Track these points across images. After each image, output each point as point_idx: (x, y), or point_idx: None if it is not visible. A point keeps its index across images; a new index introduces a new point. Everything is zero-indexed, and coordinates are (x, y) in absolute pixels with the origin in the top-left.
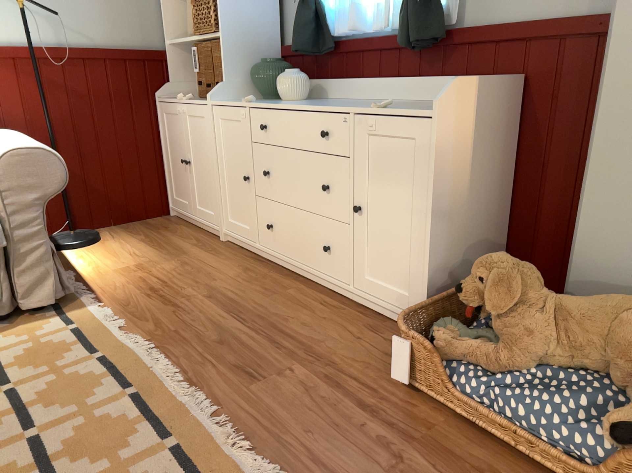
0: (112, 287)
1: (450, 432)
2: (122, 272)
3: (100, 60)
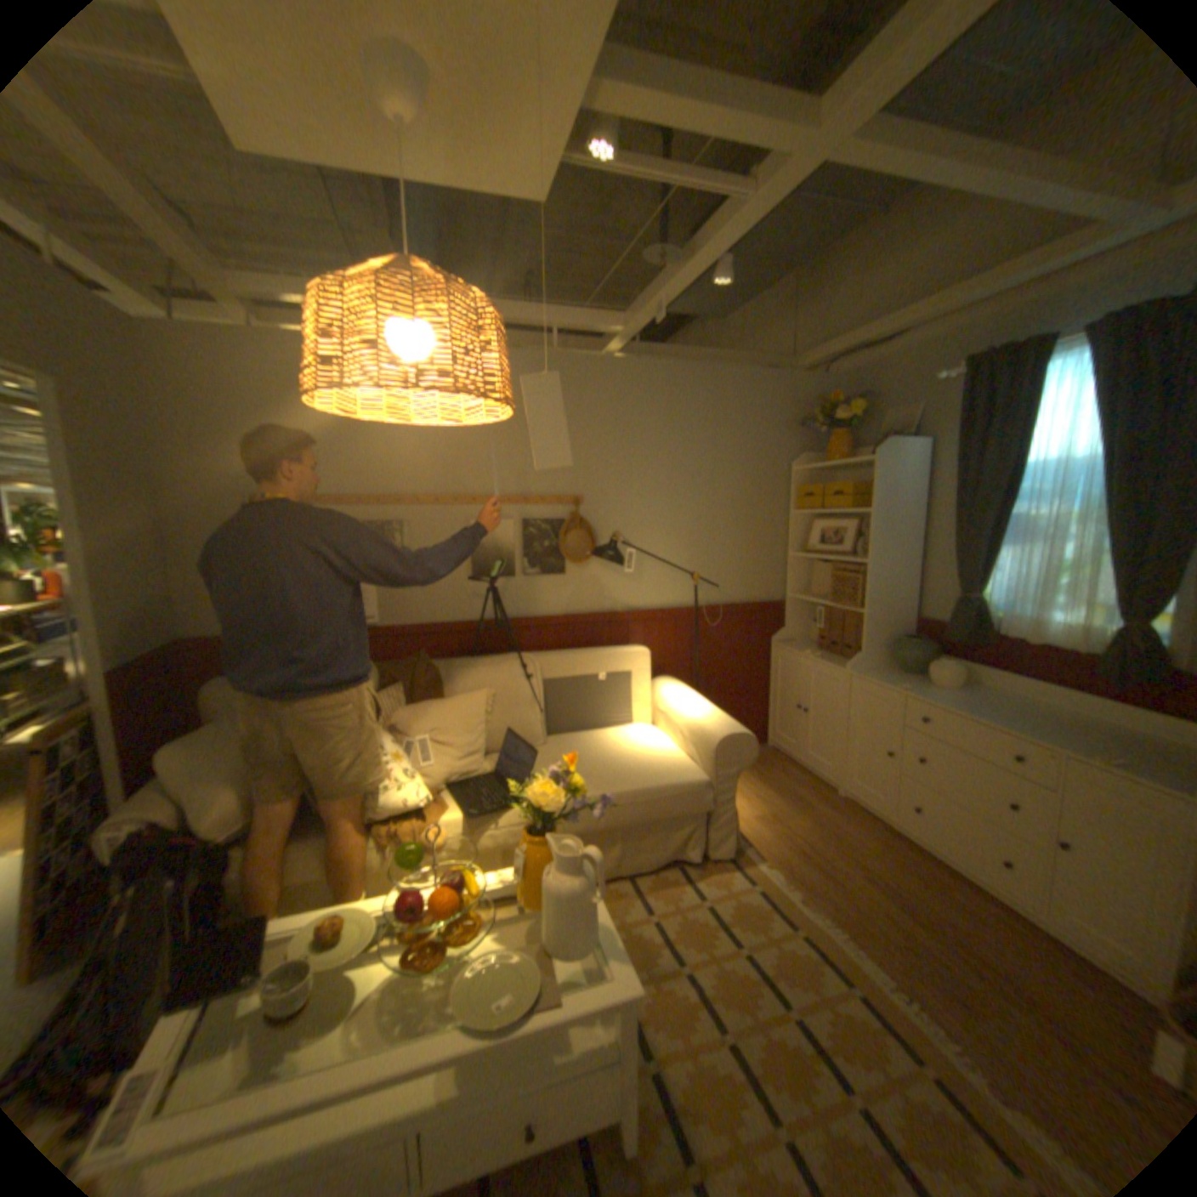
0: (764, 843)
1: None
2: (762, 822)
3: (733, 613)
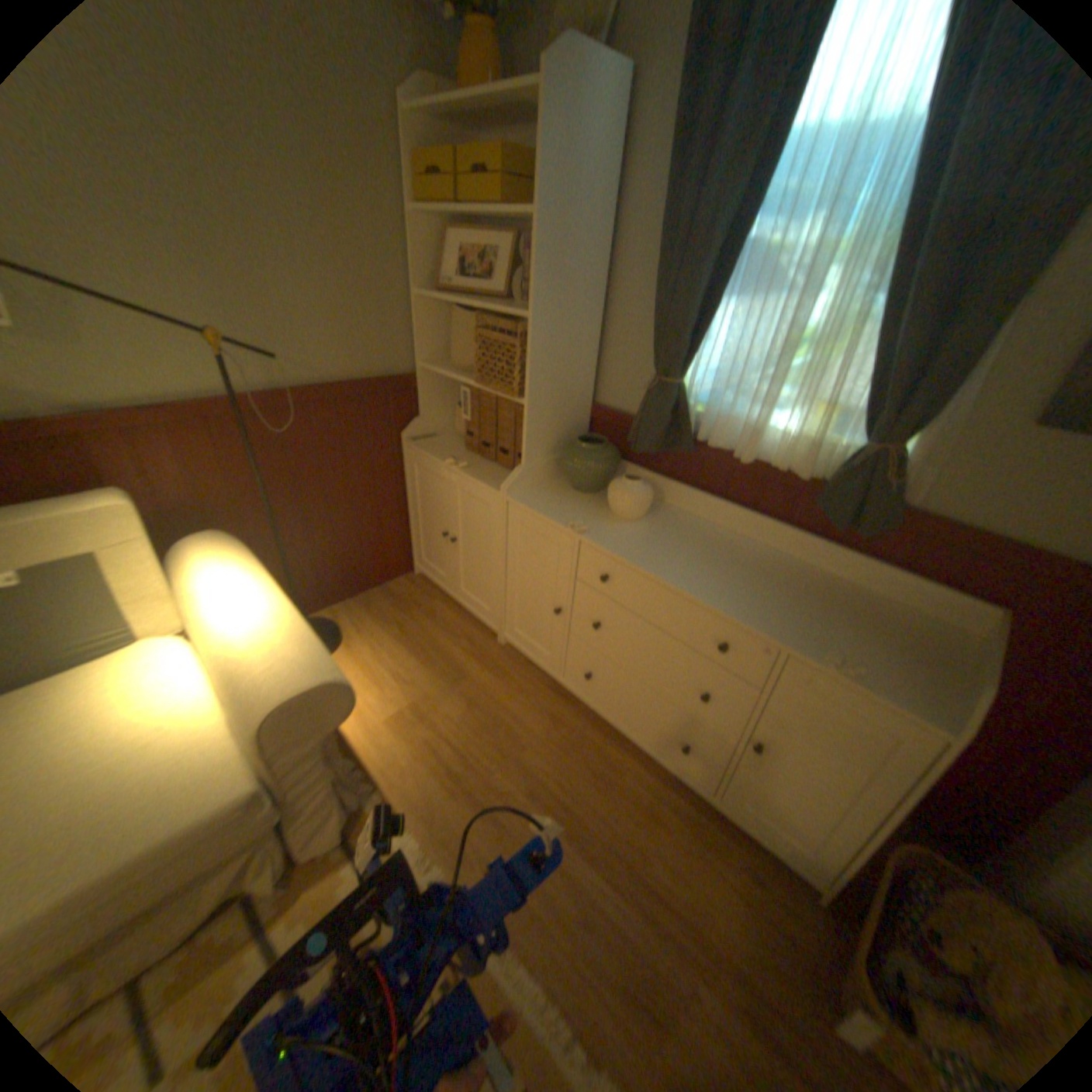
0: (397, 770)
1: None
2: (397, 726)
3: (330, 398)
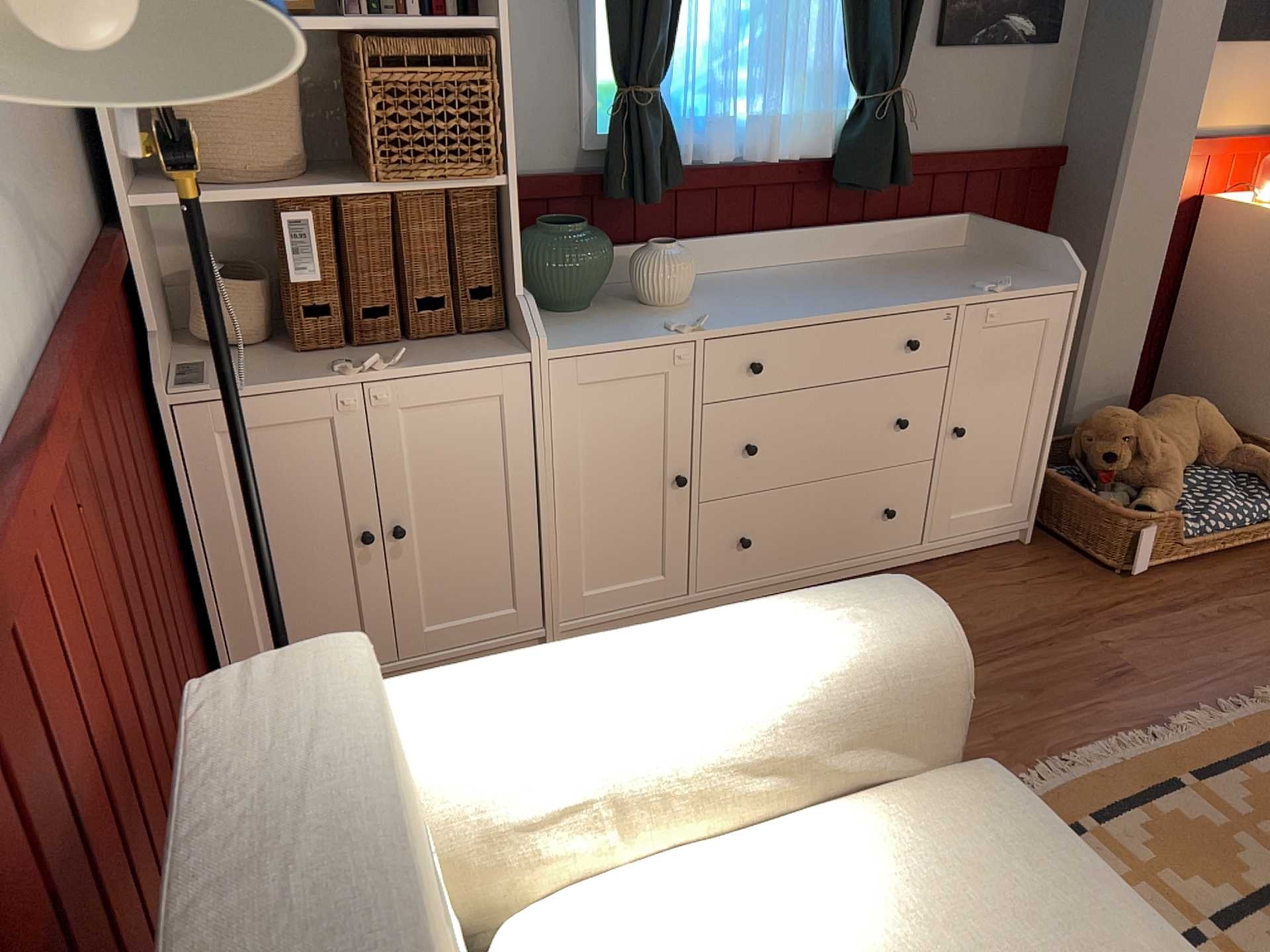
0: None
1: (1199, 575)
2: None
3: (101, 325)
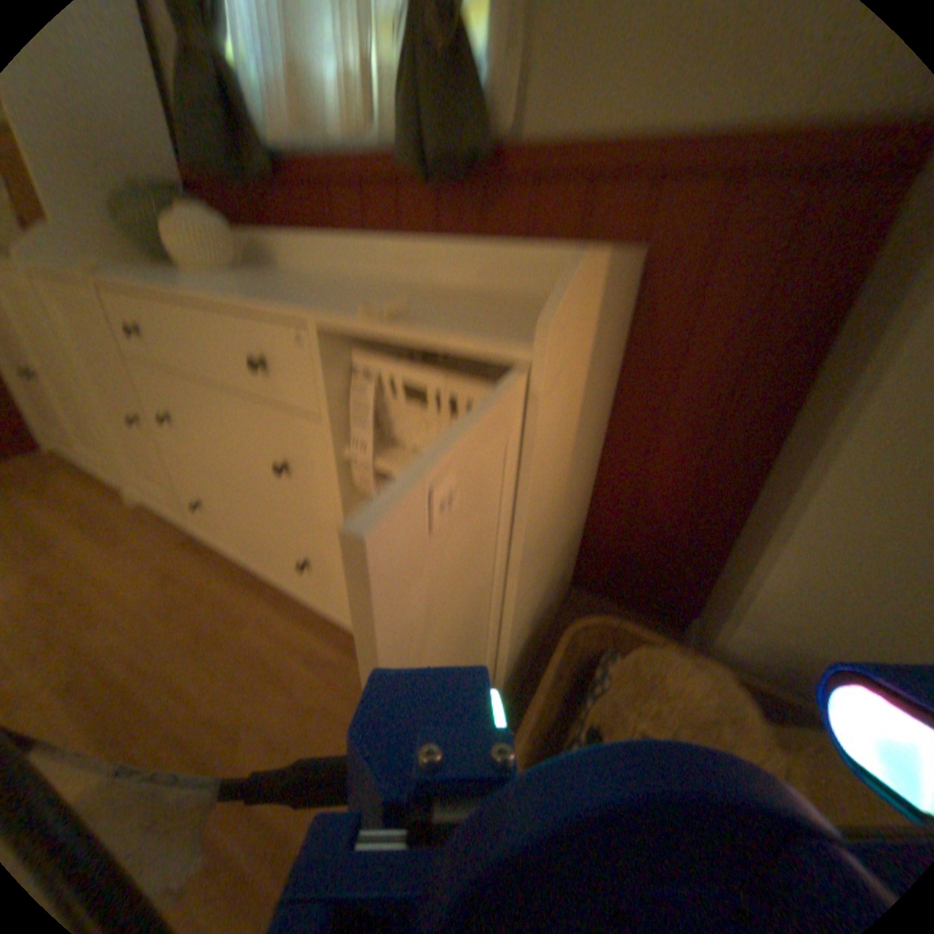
0: None
1: None
2: None
3: None
